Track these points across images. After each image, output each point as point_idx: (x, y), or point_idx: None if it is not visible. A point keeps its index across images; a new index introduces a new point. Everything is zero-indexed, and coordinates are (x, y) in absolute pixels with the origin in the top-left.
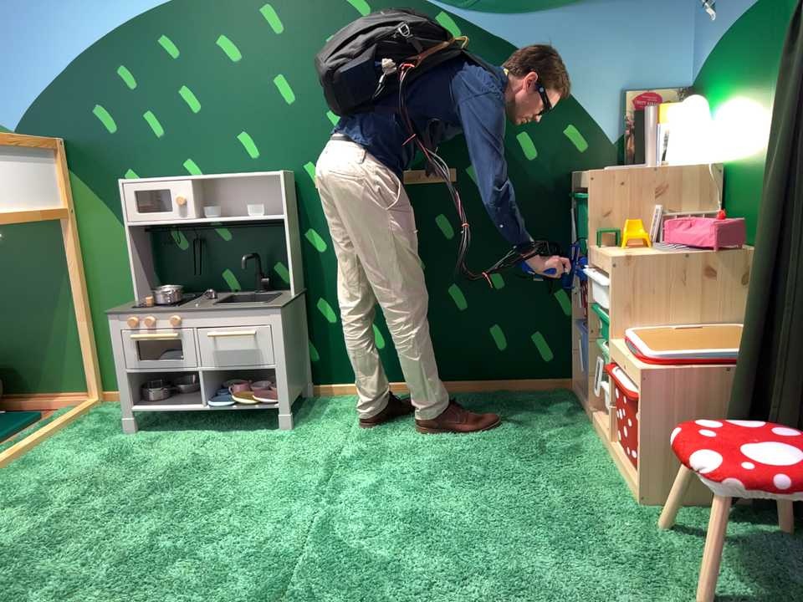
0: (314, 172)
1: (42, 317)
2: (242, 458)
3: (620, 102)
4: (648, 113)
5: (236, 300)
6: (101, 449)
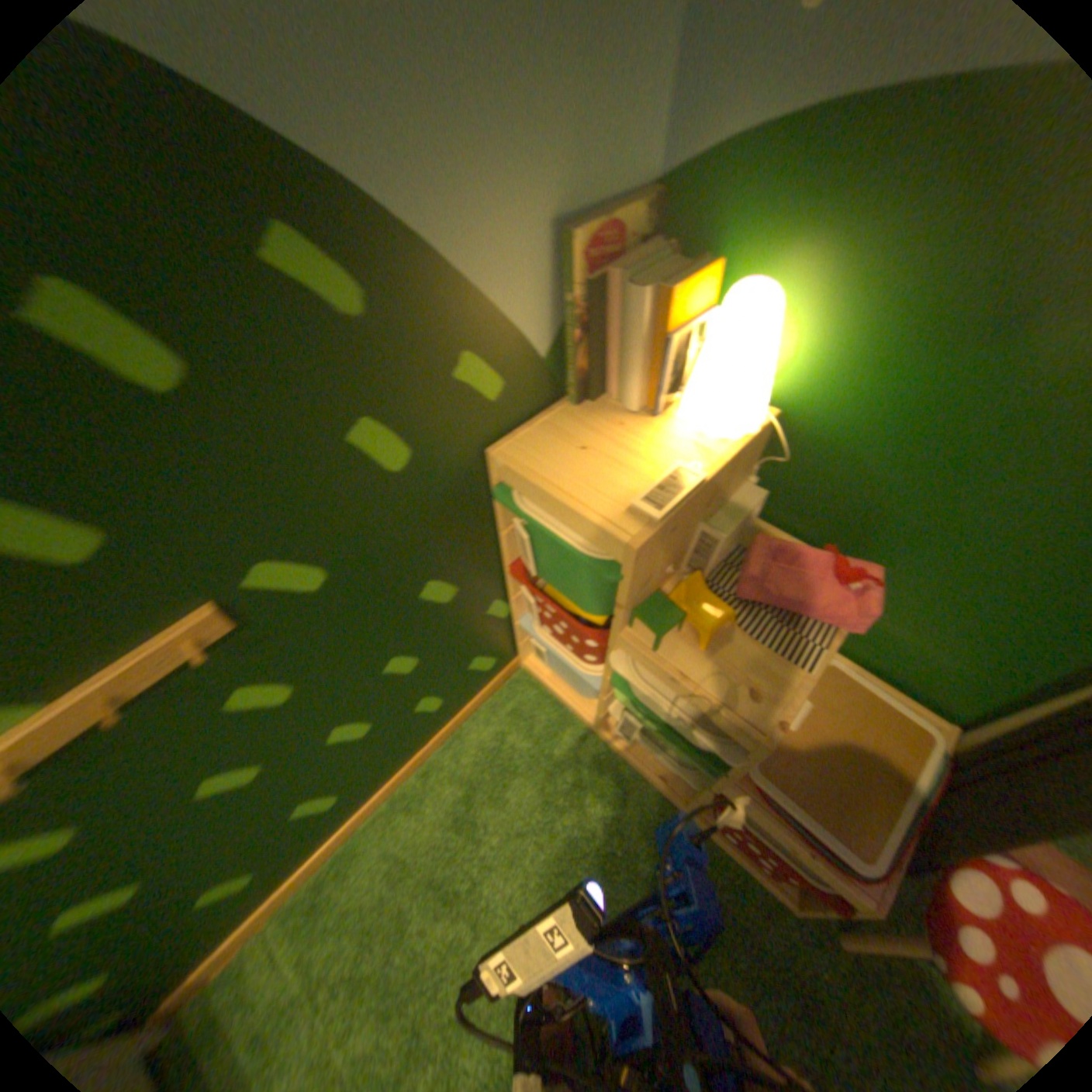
0: None
1: None
2: None
3: (562, 256)
4: (648, 301)
5: None
6: None
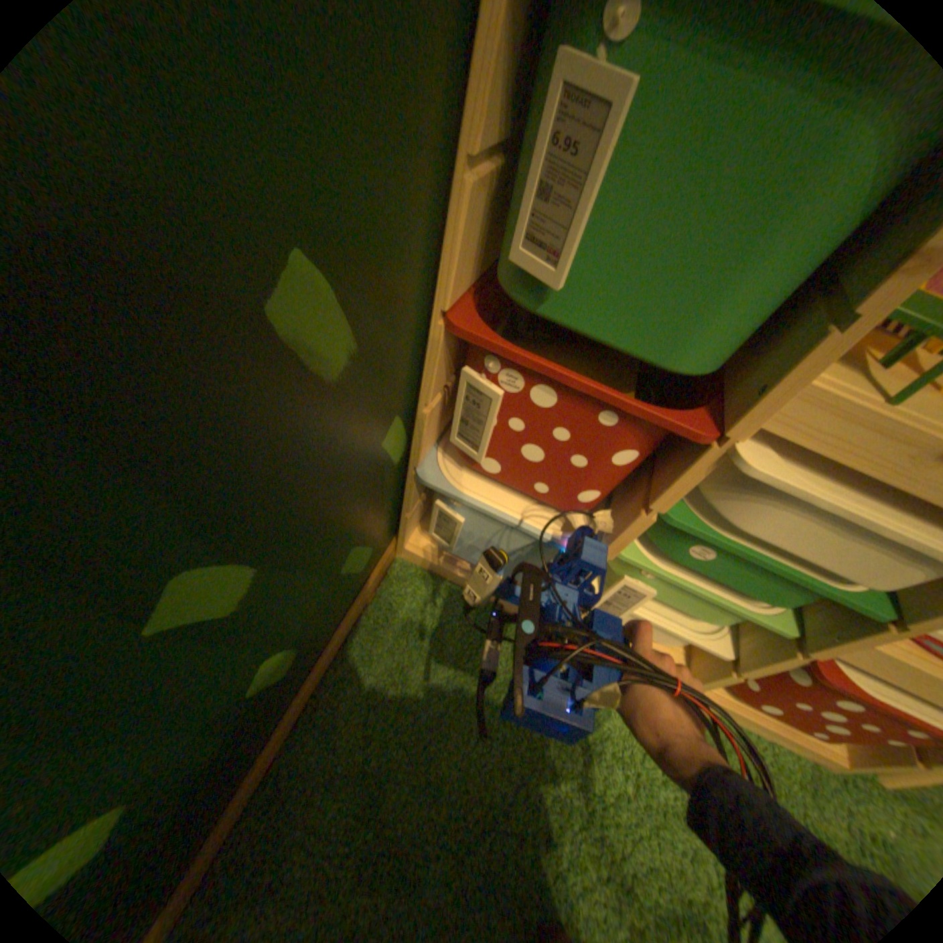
0: None
1: None
2: None
3: None
4: None
5: None
6: None
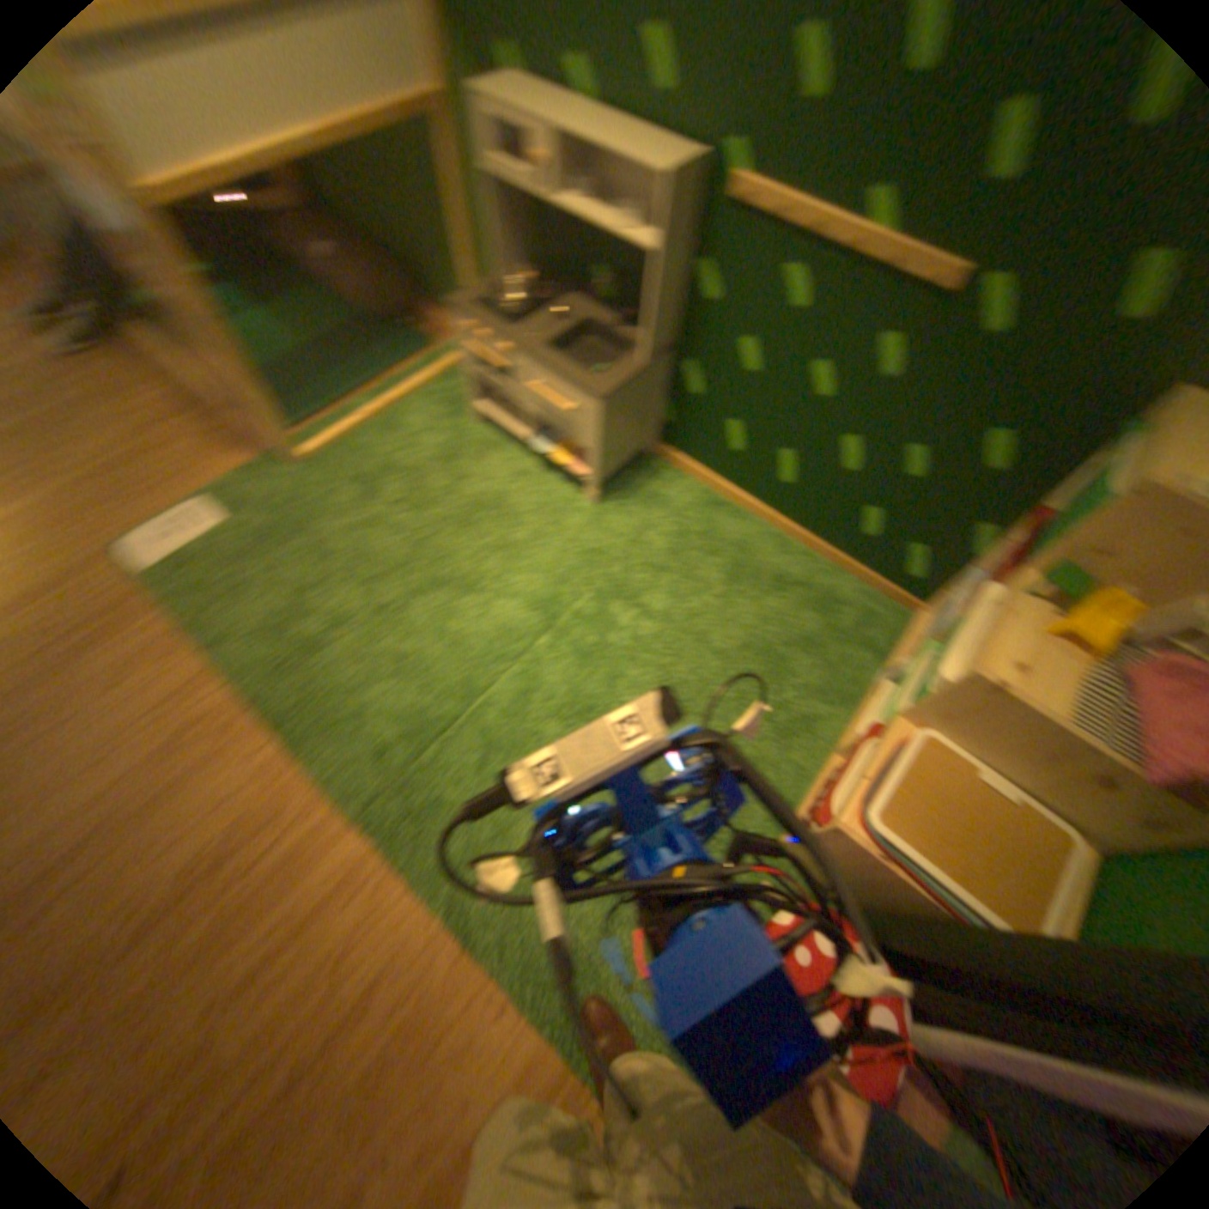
0: (738, 169)
1: (431, 231)
2: (530, 526)
3: None
4: None
5: (587, 331)
6: (443, 437)
